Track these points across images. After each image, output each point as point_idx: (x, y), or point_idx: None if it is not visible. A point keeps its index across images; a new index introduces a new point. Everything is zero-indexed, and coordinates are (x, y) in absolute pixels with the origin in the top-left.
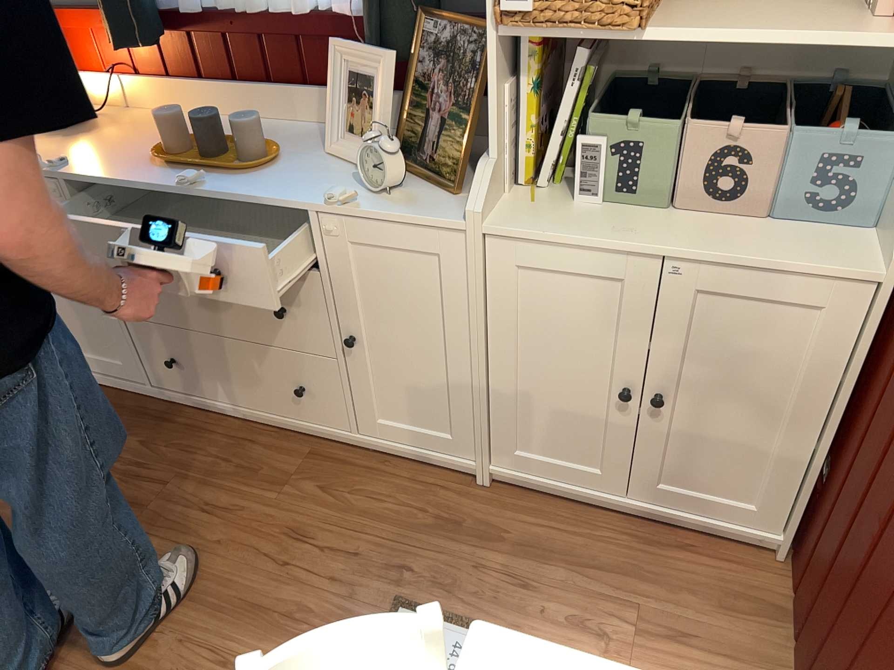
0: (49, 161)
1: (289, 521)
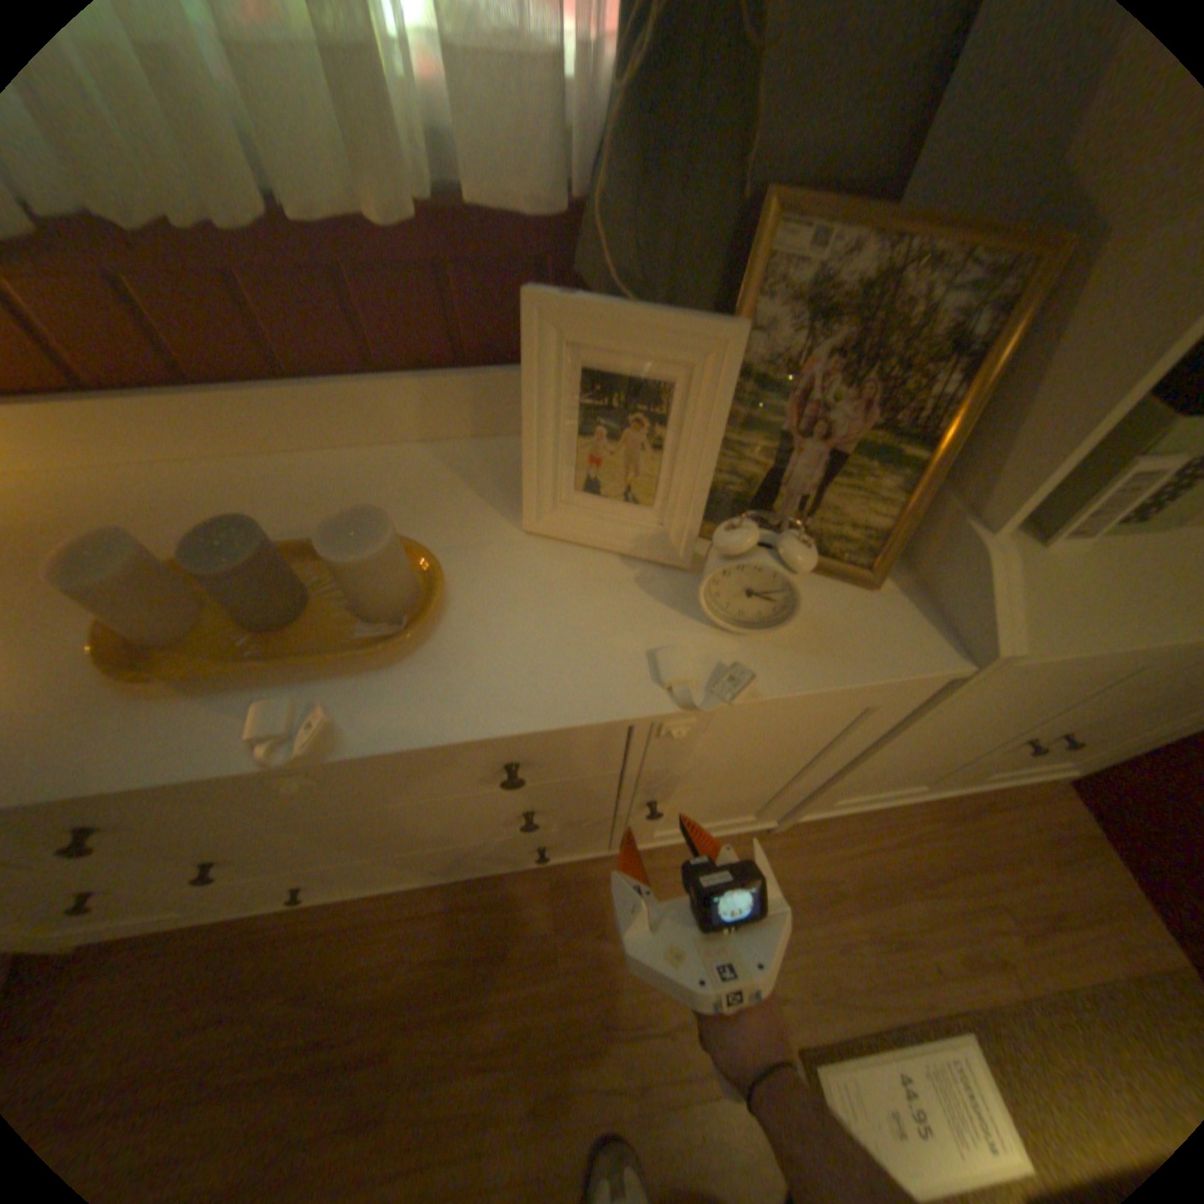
0: None
1: (601, 1027)
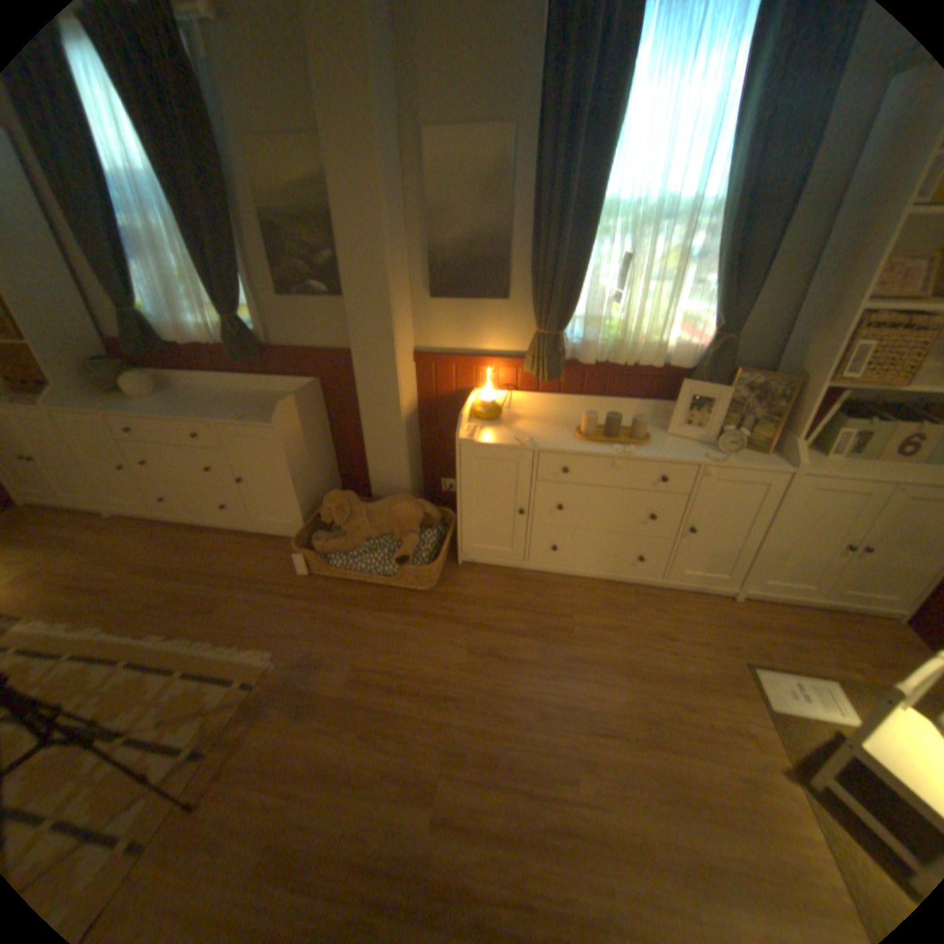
0: (517, 439)
1: (656, 633)
